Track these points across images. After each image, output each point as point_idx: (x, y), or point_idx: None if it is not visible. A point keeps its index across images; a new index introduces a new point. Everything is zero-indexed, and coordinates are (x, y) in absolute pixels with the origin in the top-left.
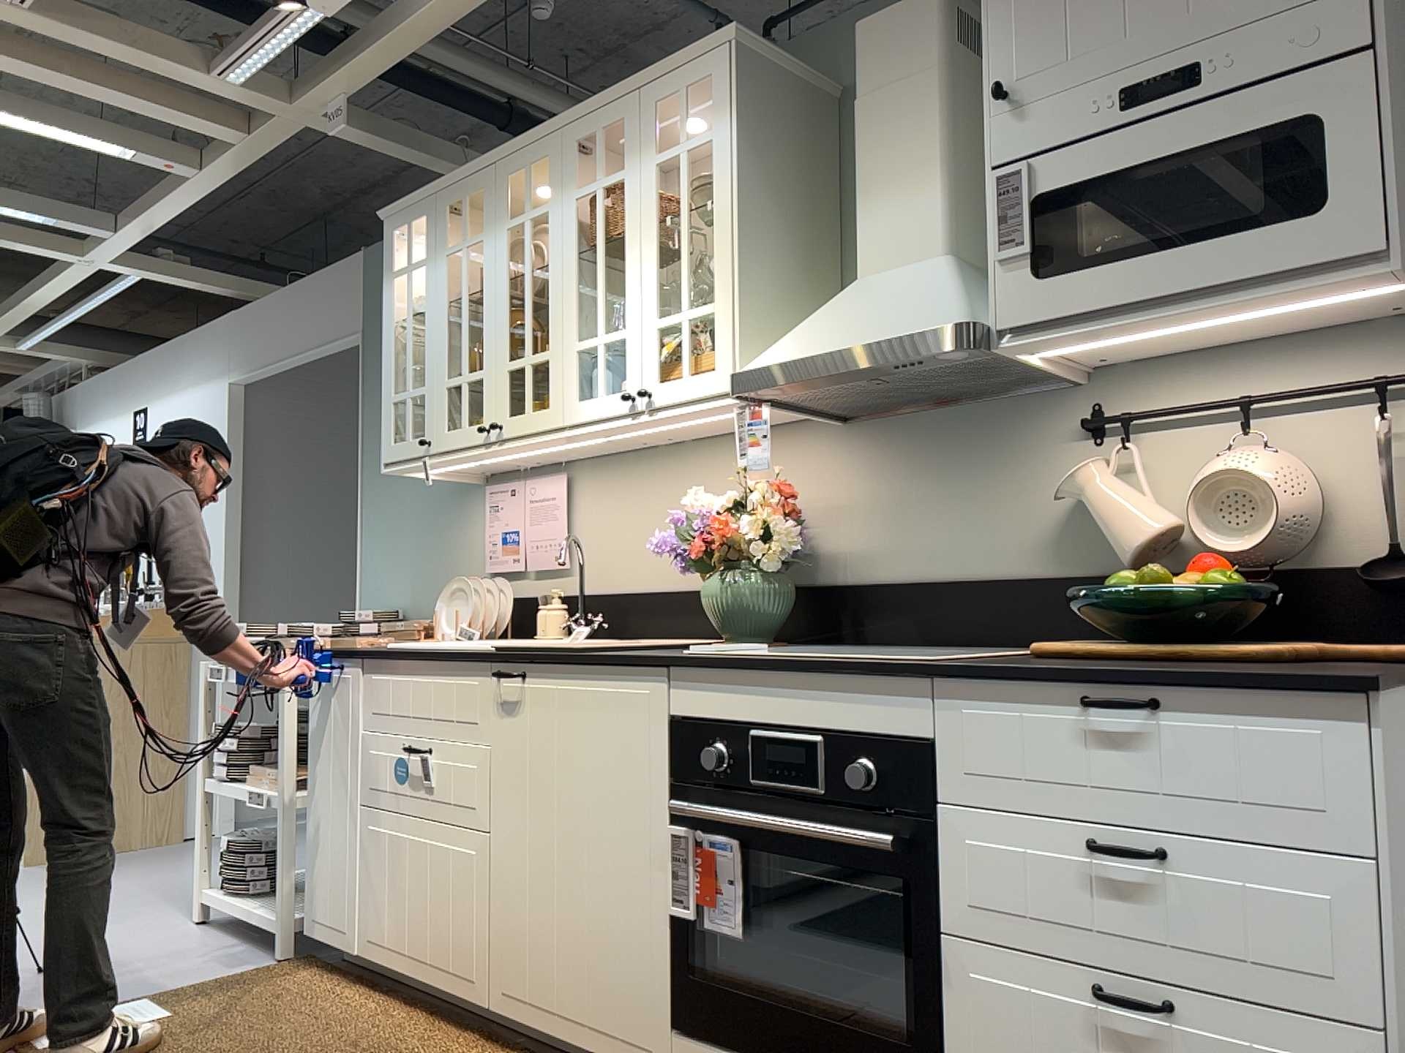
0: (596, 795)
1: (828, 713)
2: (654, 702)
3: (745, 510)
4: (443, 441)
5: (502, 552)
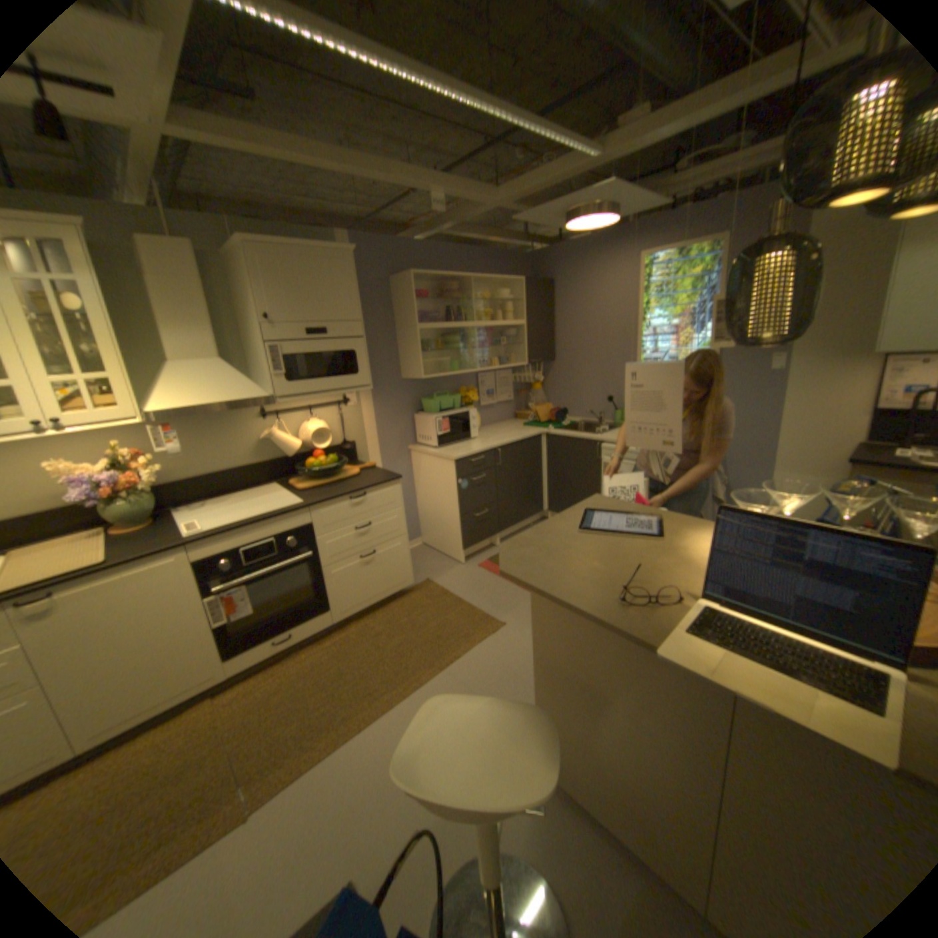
0: (146, 617)
1: (272, 532)
2: (179, 563)
3: (118, 469)
4: None
5: None
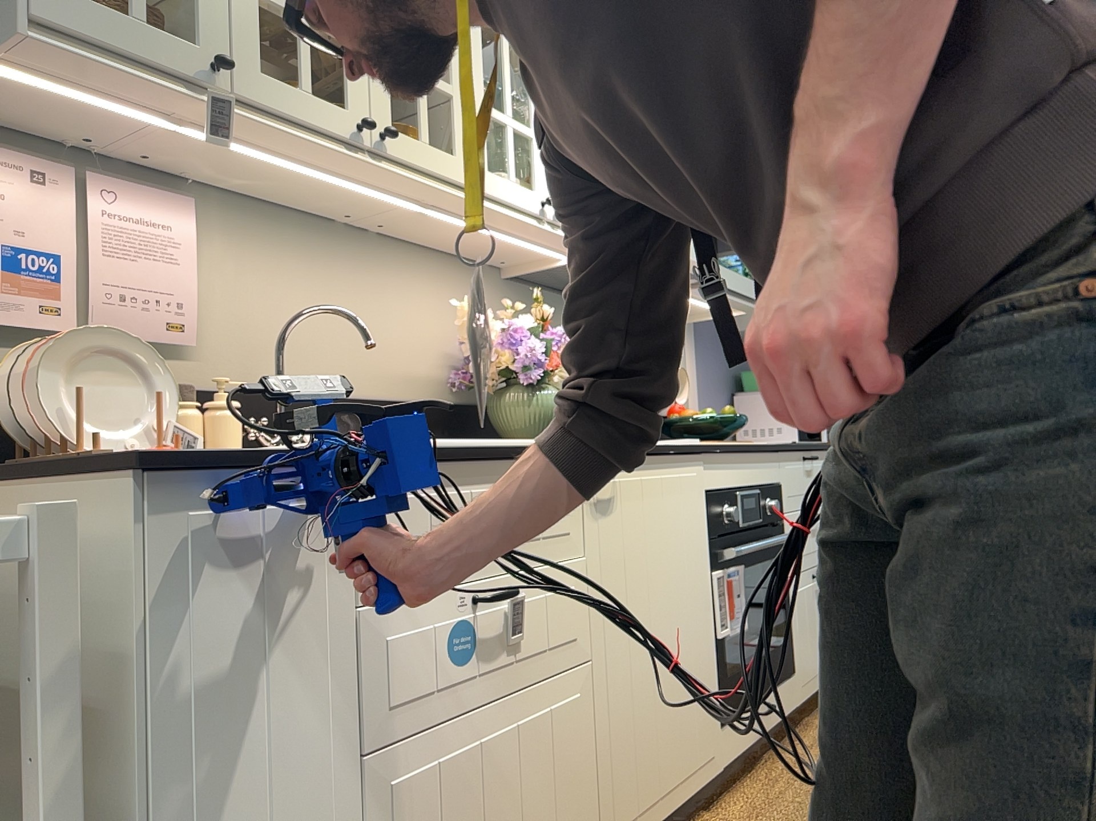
0: (675, 569)
1: (758, 475)
2: (701, 481)
3: (536, 334)
4: (255, 87)
5: (10, 287)
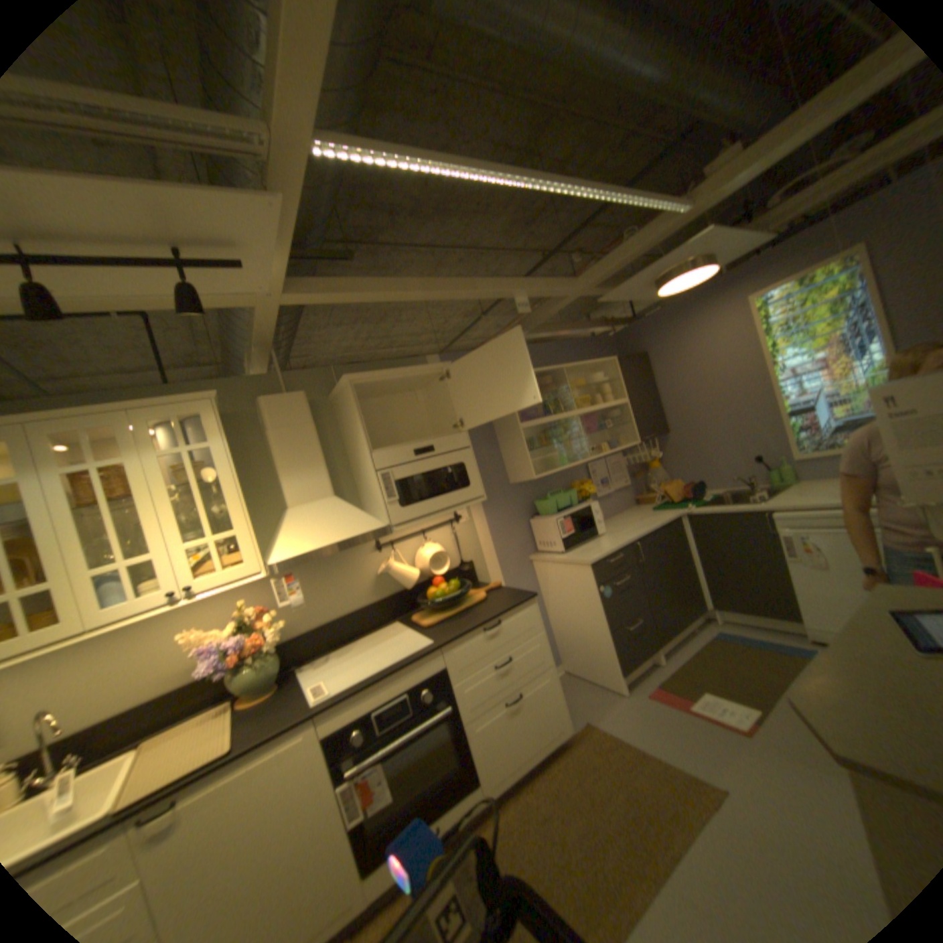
0: (274, 819)
1: (404, 685)
2: (307, 740)
3: (244, 630)
4: None
5: None
